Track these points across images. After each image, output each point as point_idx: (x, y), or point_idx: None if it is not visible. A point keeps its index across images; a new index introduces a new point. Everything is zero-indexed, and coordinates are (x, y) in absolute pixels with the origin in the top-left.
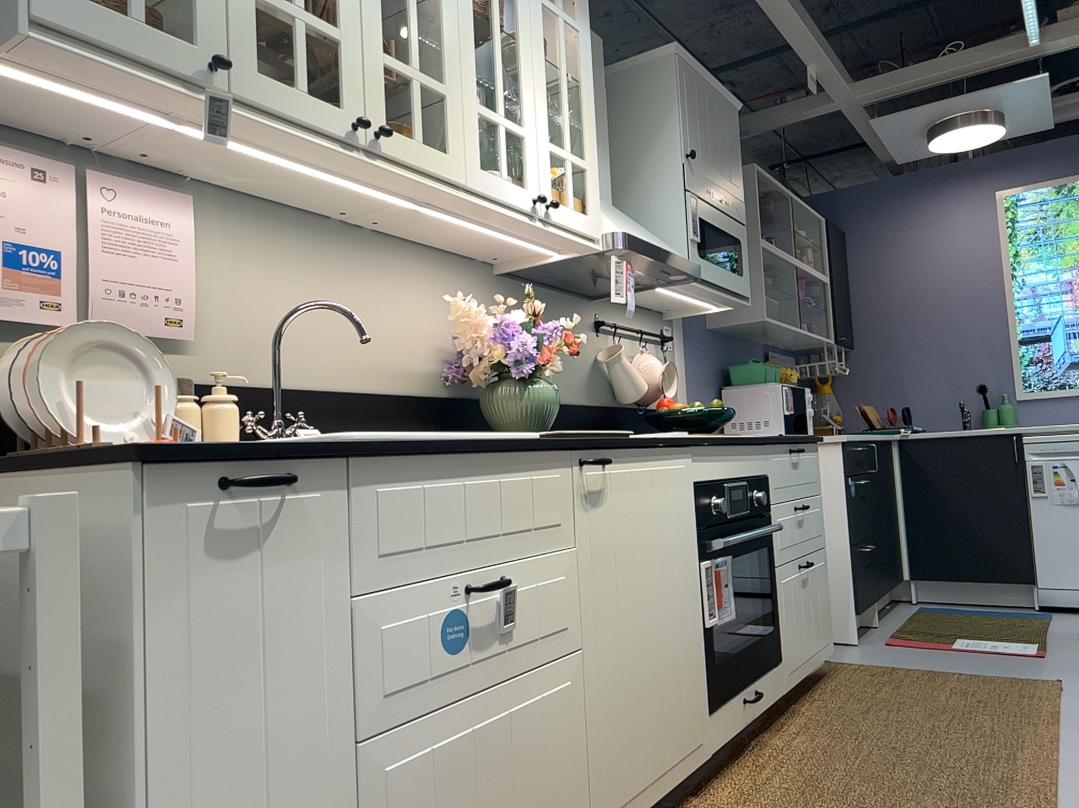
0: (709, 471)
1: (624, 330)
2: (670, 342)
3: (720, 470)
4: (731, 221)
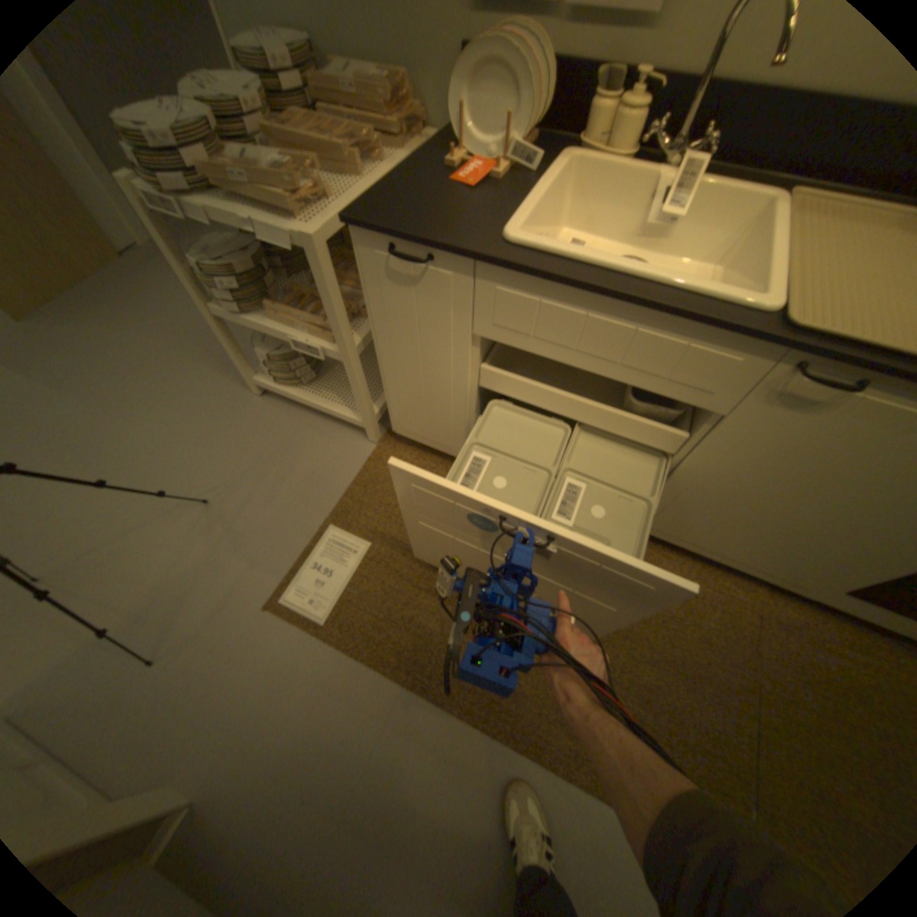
0: None
1: None
2: None
3: None
4: None
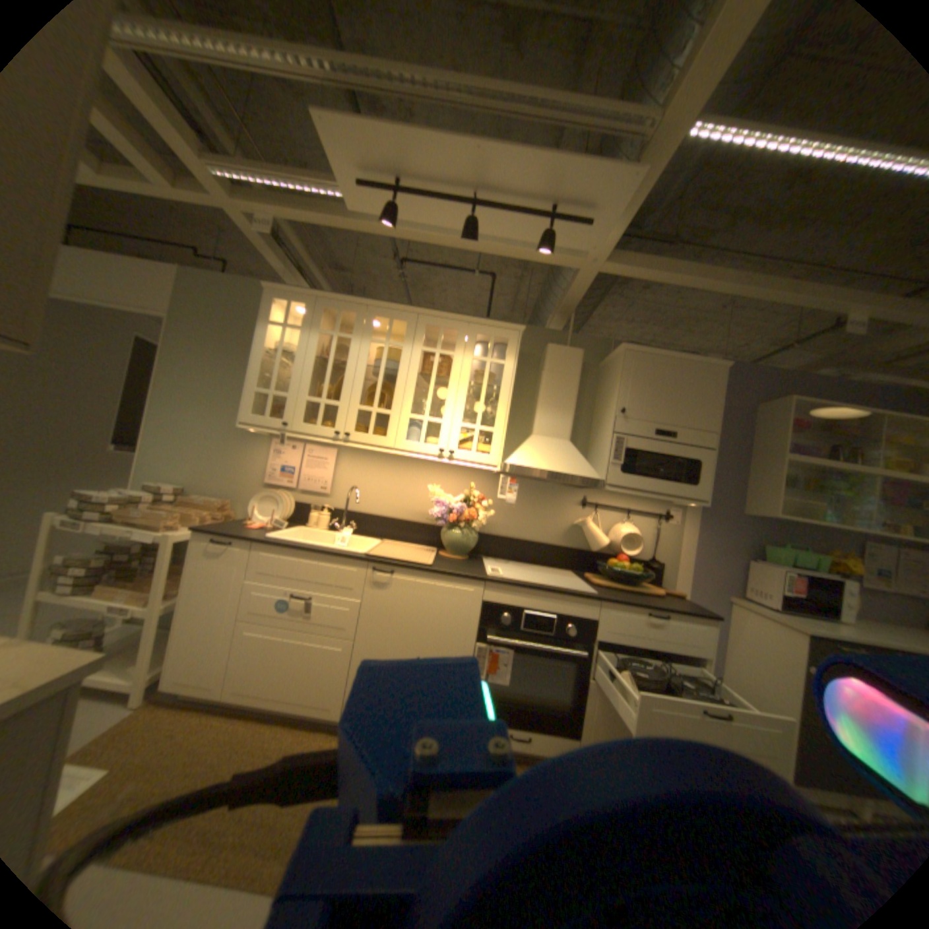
0: (502, 599)
1: (606, 507)
2: (673, 519)
3: (516, 601)
4: (692, 446)
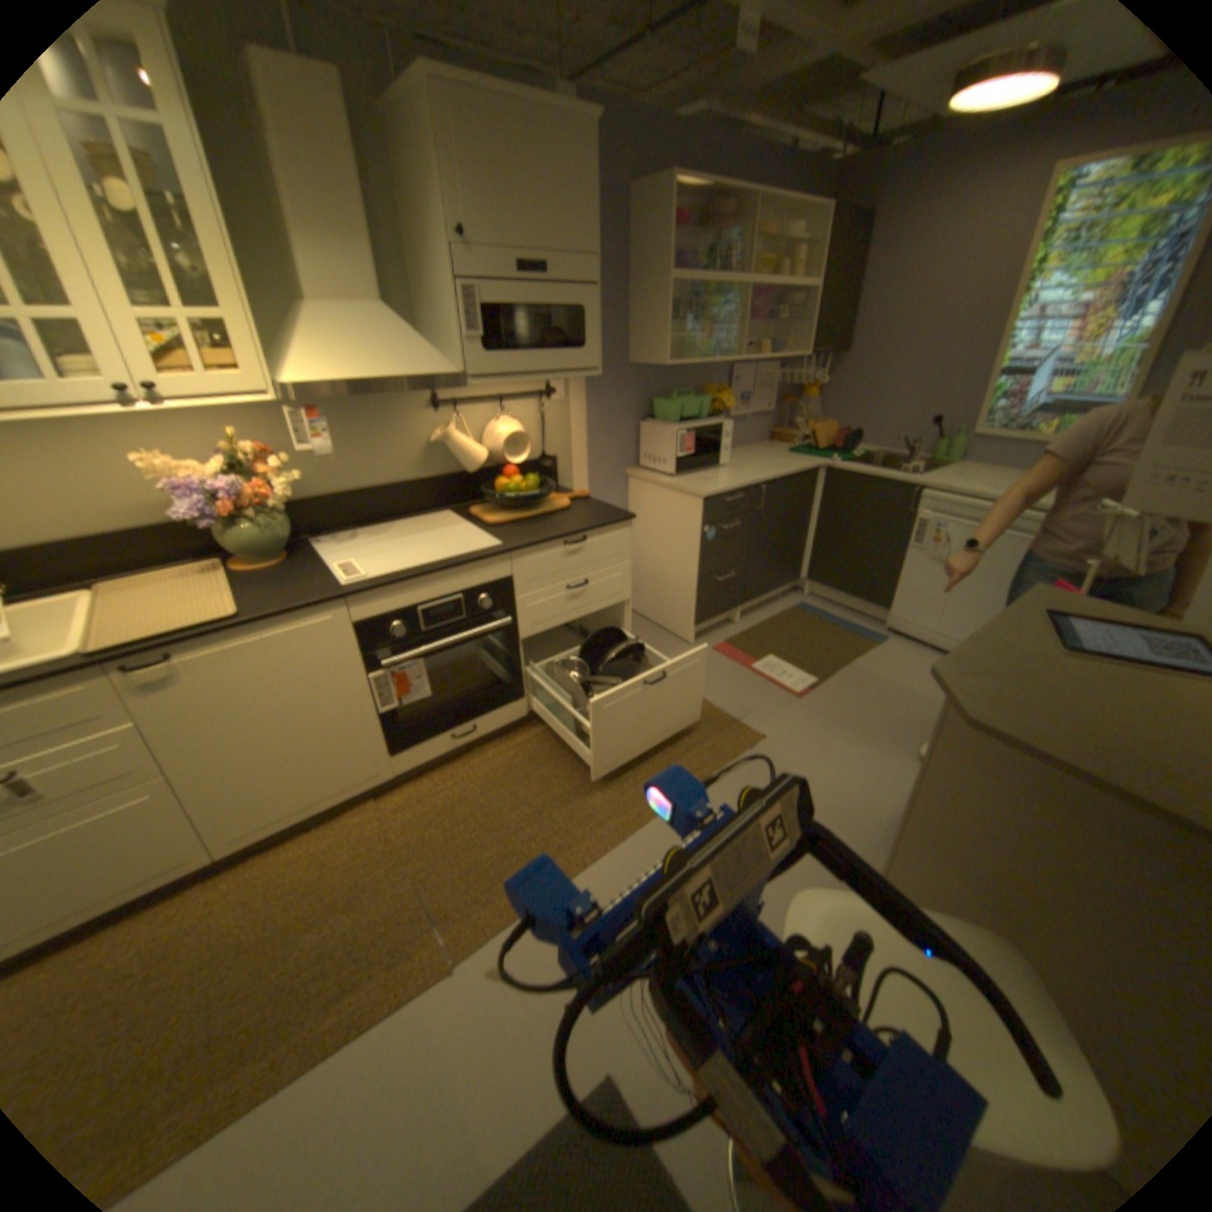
0: (384, 608)
1: (471, 402)
2: (557, 394)
3: (405, 602)
4: (571, 284)
